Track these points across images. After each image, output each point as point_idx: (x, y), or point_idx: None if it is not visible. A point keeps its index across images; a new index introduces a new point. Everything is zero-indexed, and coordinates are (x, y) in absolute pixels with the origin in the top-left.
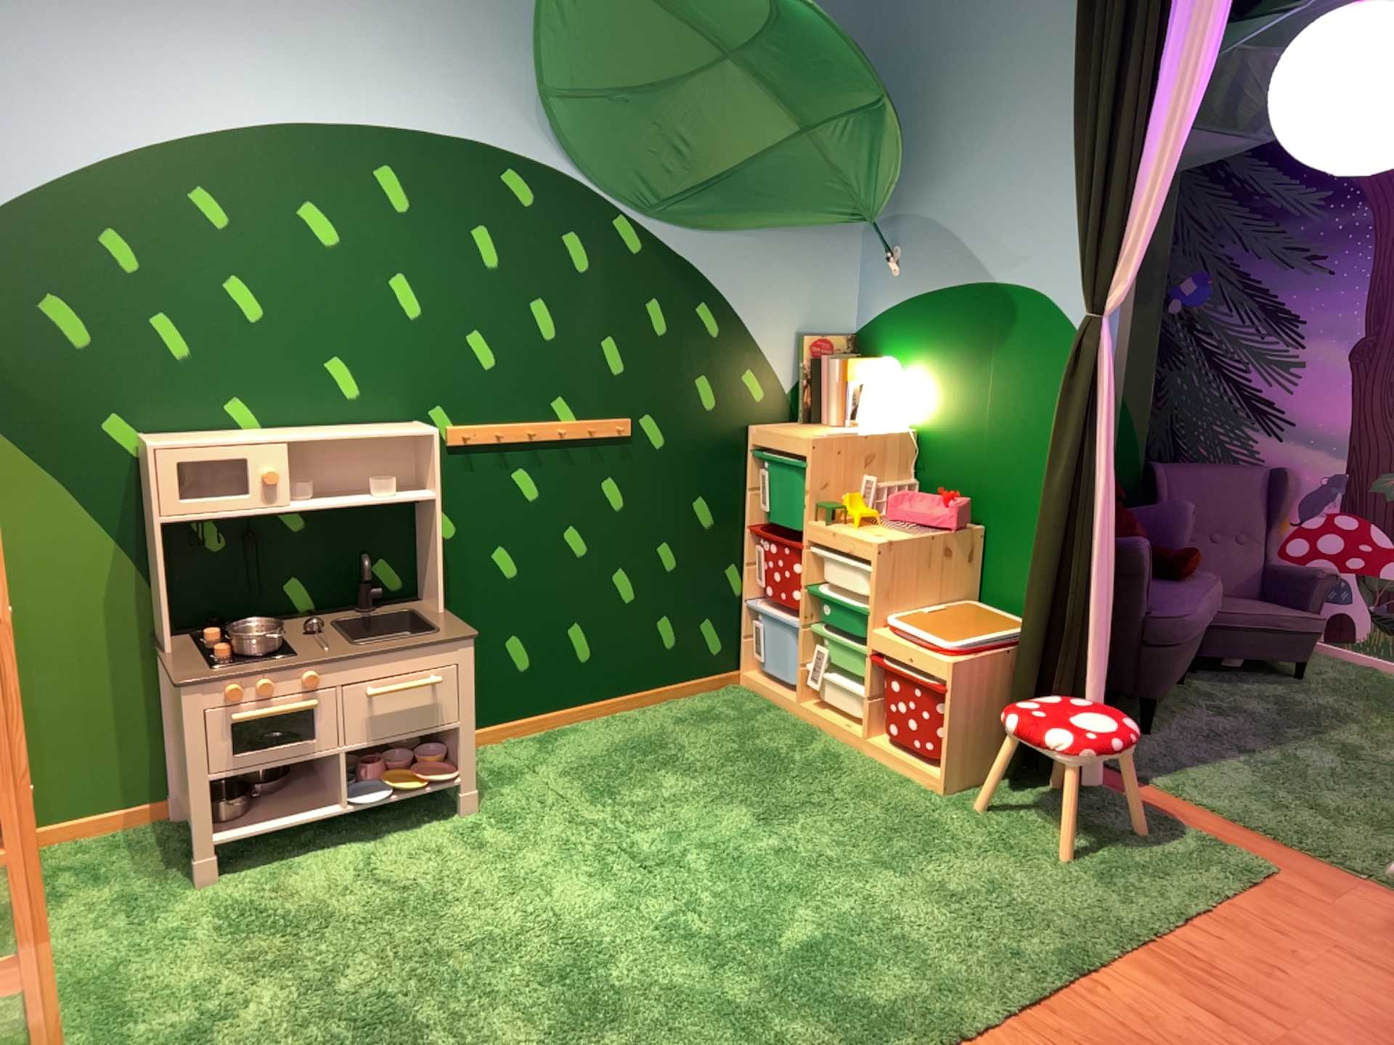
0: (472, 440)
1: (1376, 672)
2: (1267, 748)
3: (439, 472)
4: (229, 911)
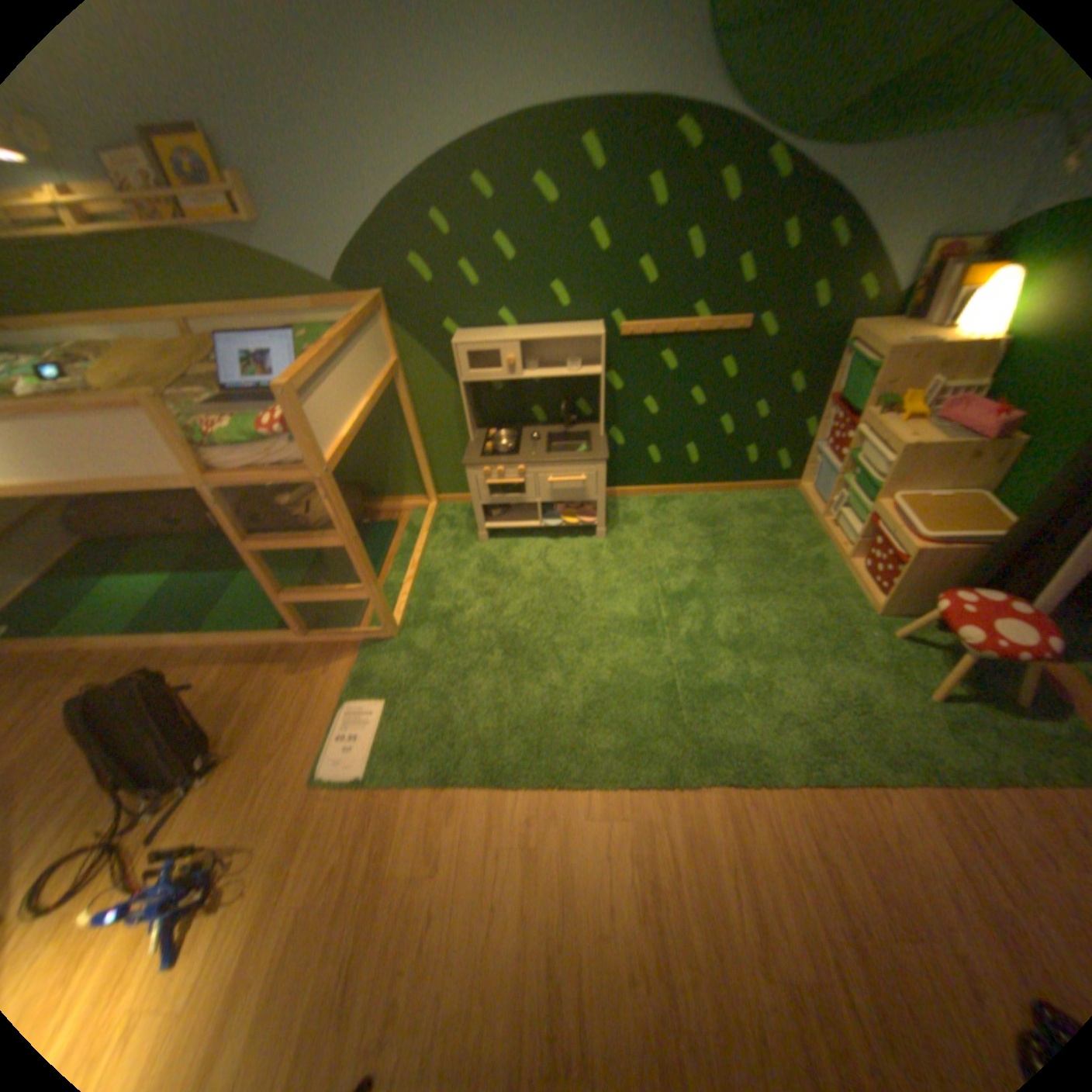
0: (636, 333)
1: None
2: None
3: (603, 360)
4: (486, 559)
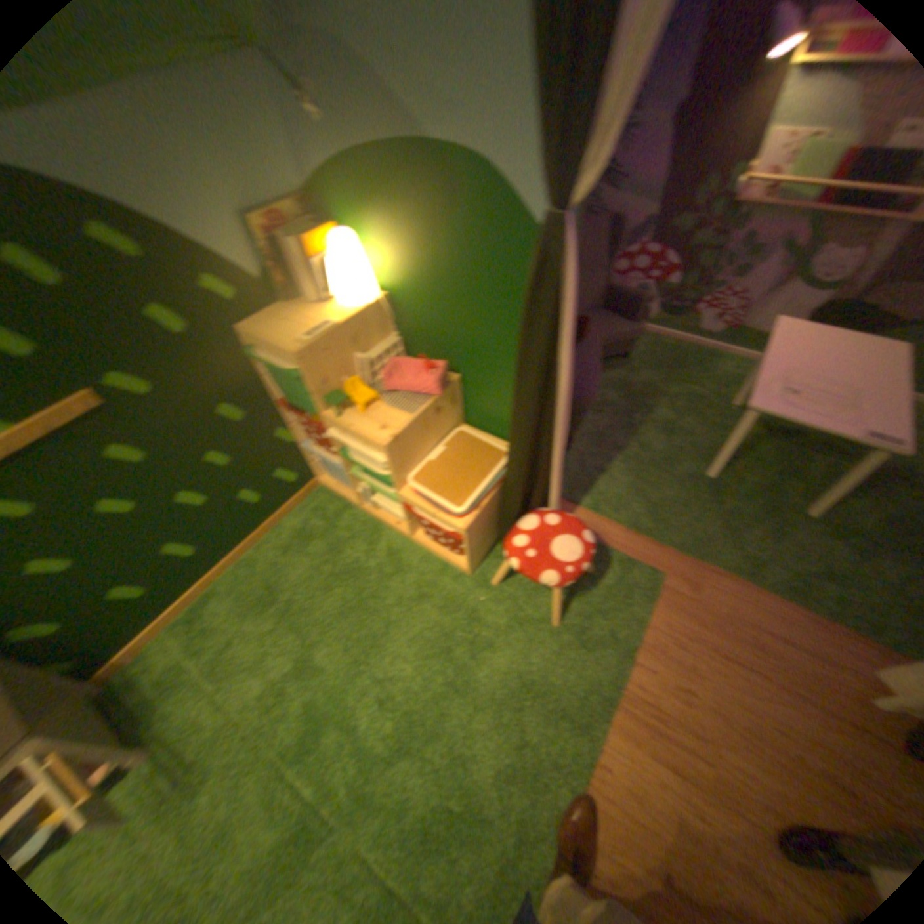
0: None
1: (661, 339)
2: (630, 442)
3: None
4: None
